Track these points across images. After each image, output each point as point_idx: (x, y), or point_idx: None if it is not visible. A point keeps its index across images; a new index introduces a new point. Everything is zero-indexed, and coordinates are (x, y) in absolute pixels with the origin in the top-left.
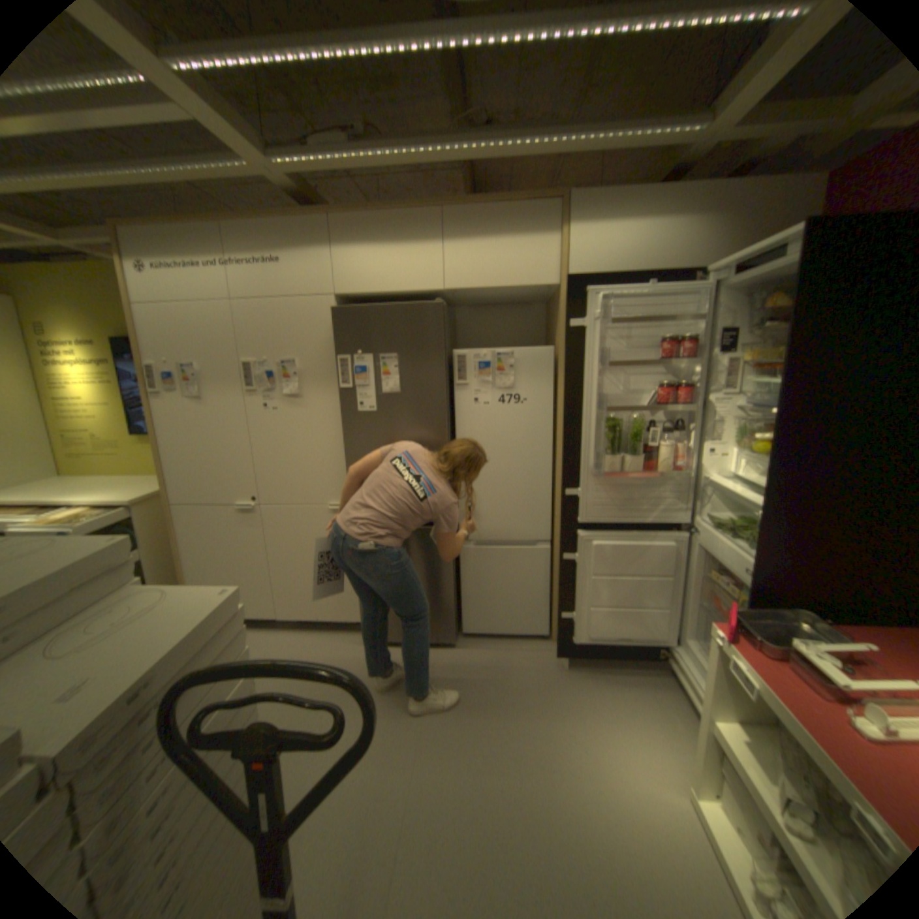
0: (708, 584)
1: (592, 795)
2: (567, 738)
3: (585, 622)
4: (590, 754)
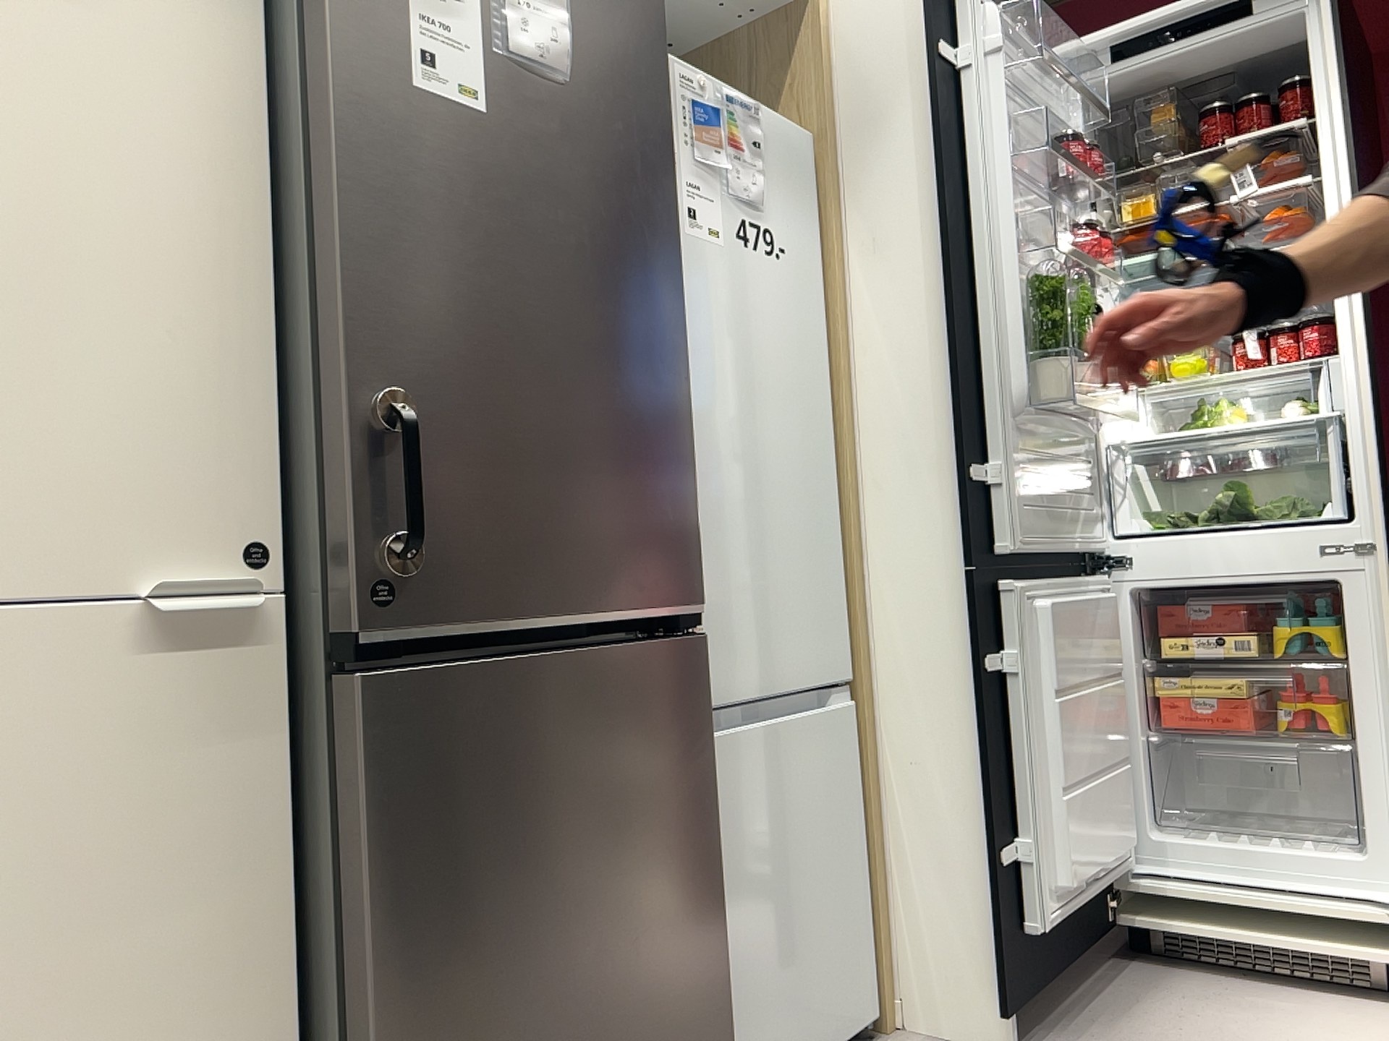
0: (1147, 681)
1: None
2: None
3: (1050, 848)
4: None
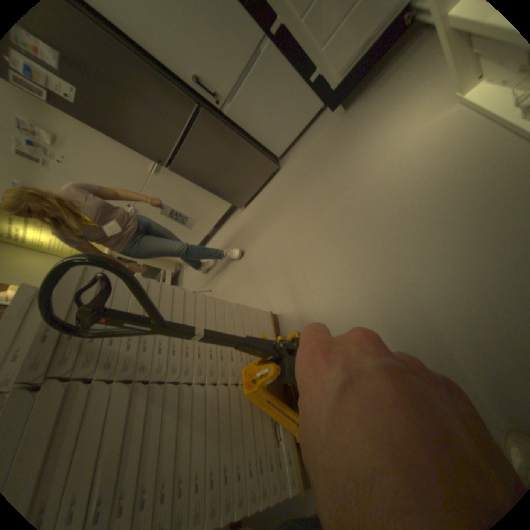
0: None
1: (387, 160)
2: (360, 147)
3: (327, 63)
4: (377, 141)
